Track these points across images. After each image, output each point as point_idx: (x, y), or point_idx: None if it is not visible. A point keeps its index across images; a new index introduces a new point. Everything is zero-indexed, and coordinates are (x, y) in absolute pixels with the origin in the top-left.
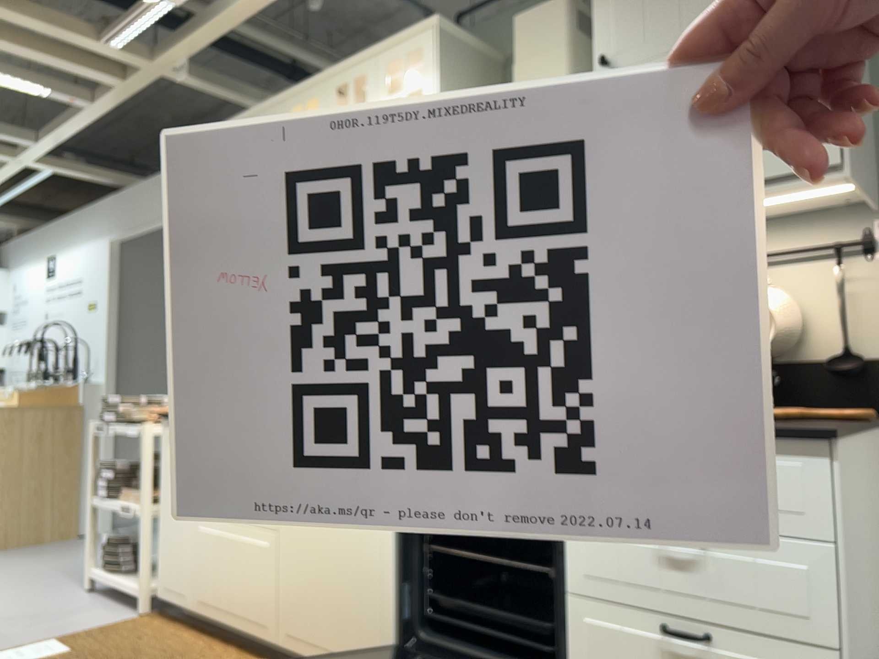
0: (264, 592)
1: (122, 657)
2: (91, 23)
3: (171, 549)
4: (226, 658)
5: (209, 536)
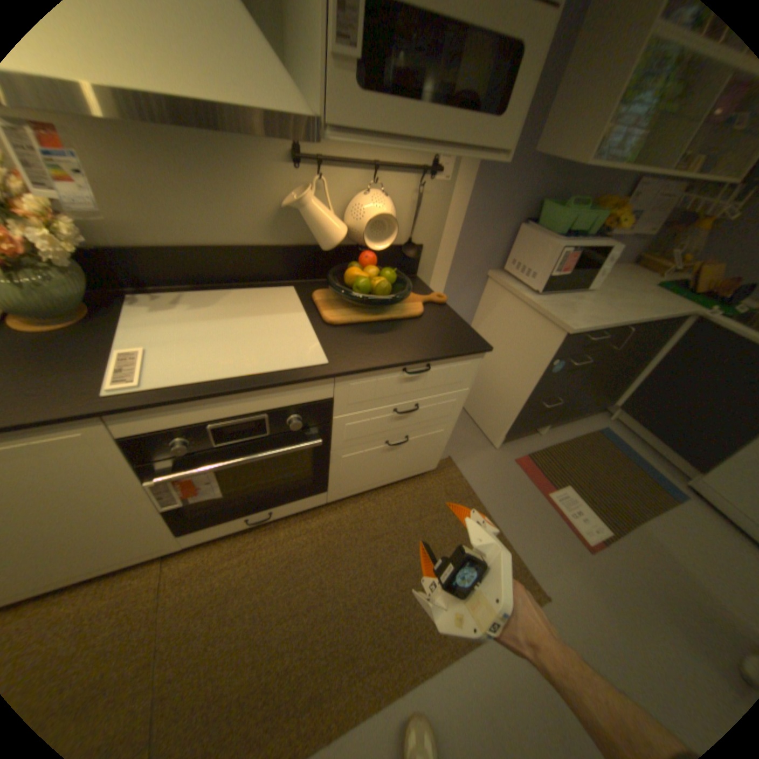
0: None
1: None
2: None
3: None
4: None
5: None
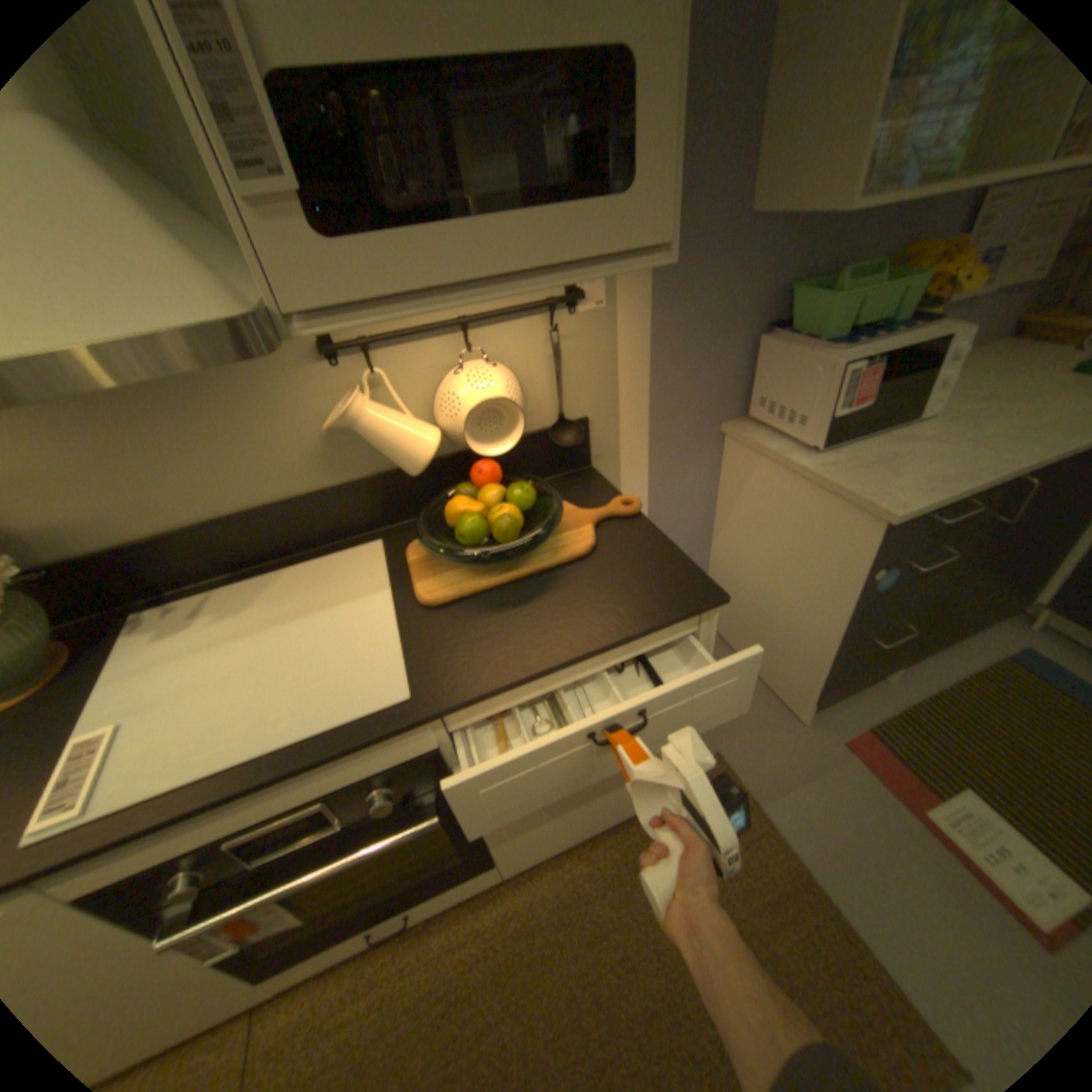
0: None
1: None
2: None
3: None
4: None
5: None
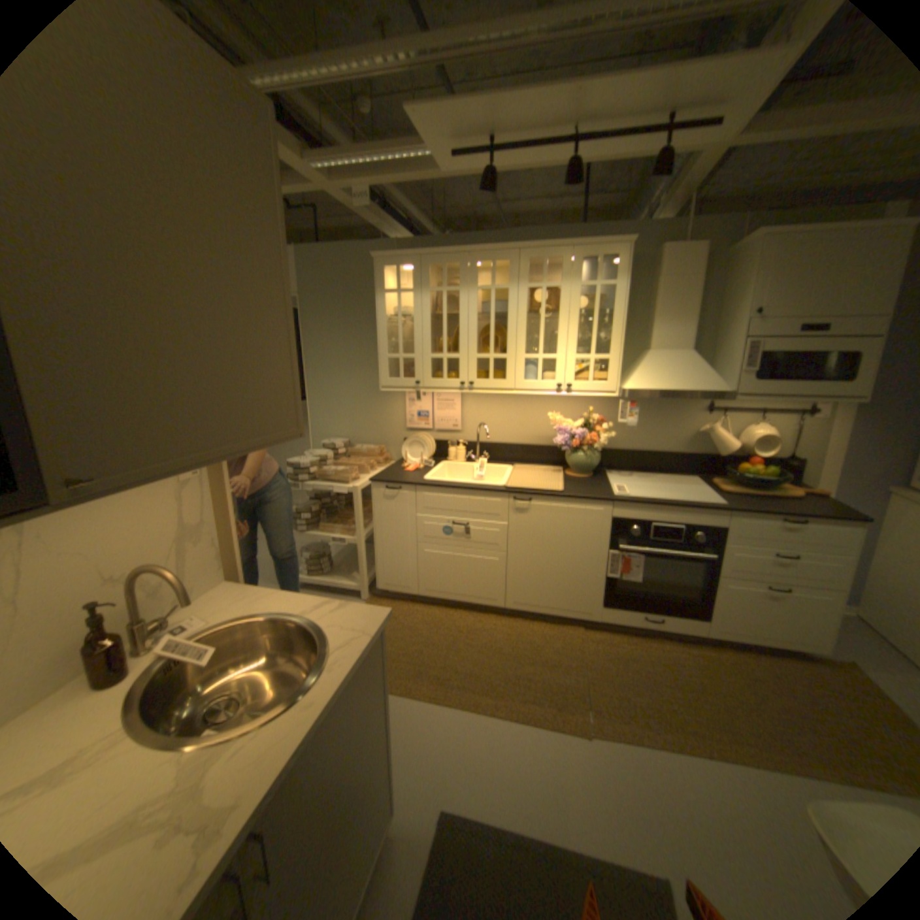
0: (495, 583)
1: (408, 635)
2: (291, 134)
3: (393, 563)
4: (467, 618)
5: (437, 555)
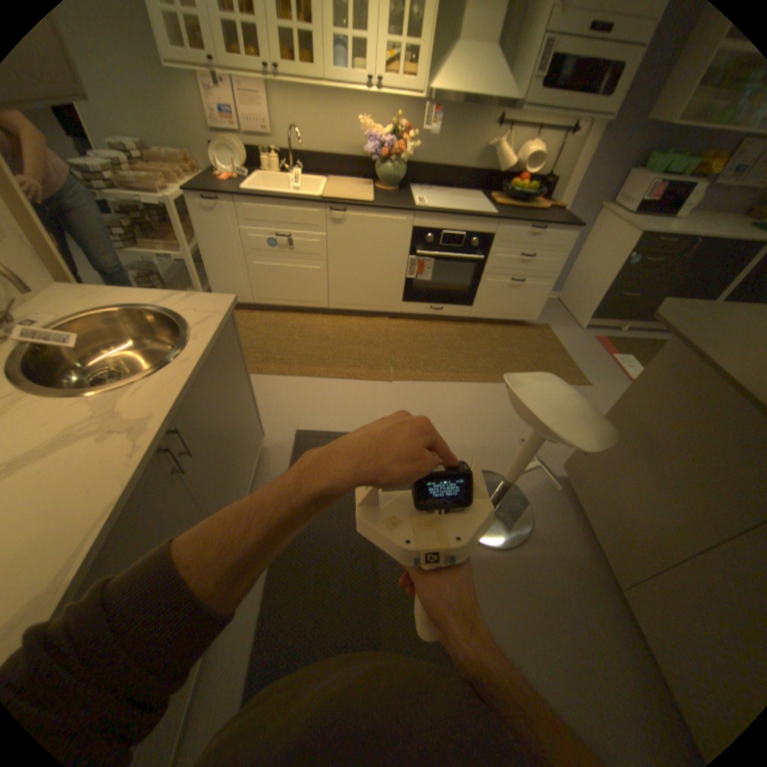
0: (319, 289)
1: (252, 334)
2: None
3: (225, 277)
4: (299, 319)
5: (266, 267)
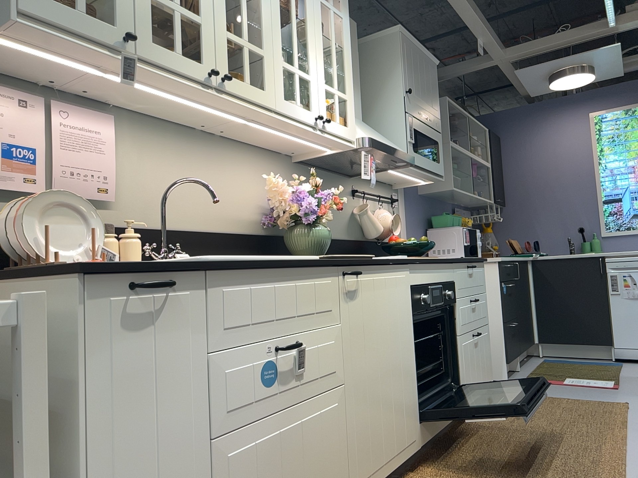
0: (336, 459)
1: None
2: None
3: None
4: None
5: (251, 452)
